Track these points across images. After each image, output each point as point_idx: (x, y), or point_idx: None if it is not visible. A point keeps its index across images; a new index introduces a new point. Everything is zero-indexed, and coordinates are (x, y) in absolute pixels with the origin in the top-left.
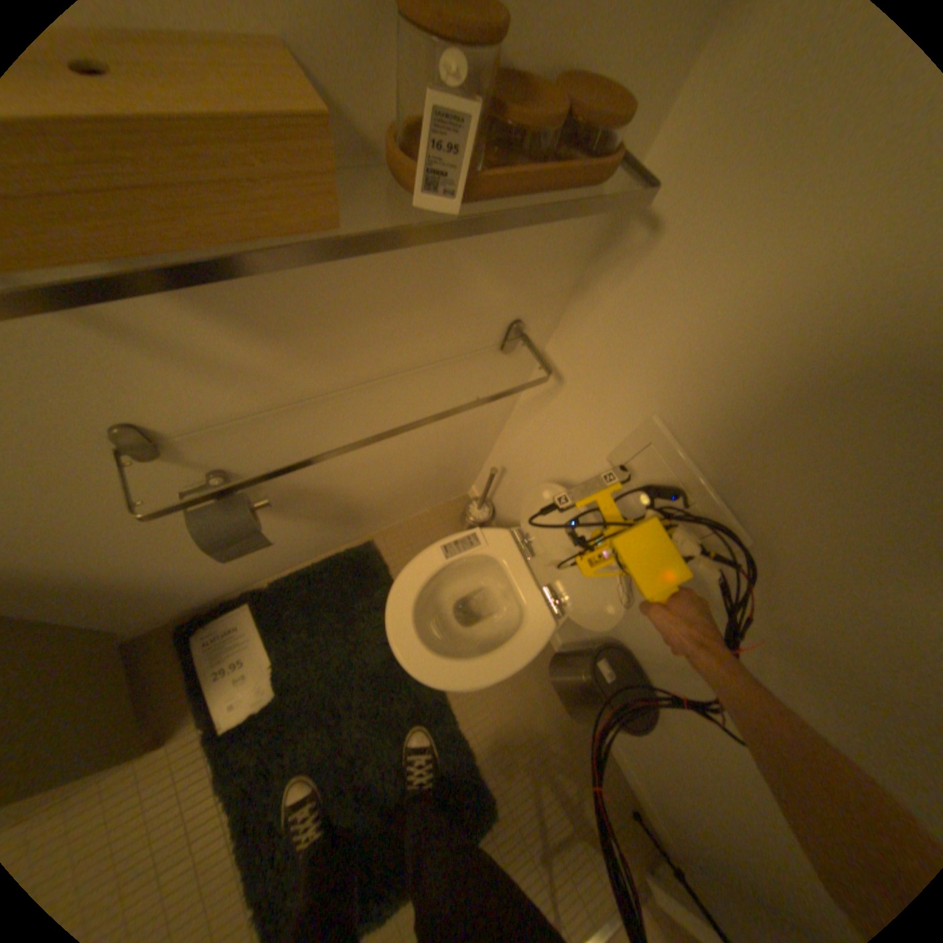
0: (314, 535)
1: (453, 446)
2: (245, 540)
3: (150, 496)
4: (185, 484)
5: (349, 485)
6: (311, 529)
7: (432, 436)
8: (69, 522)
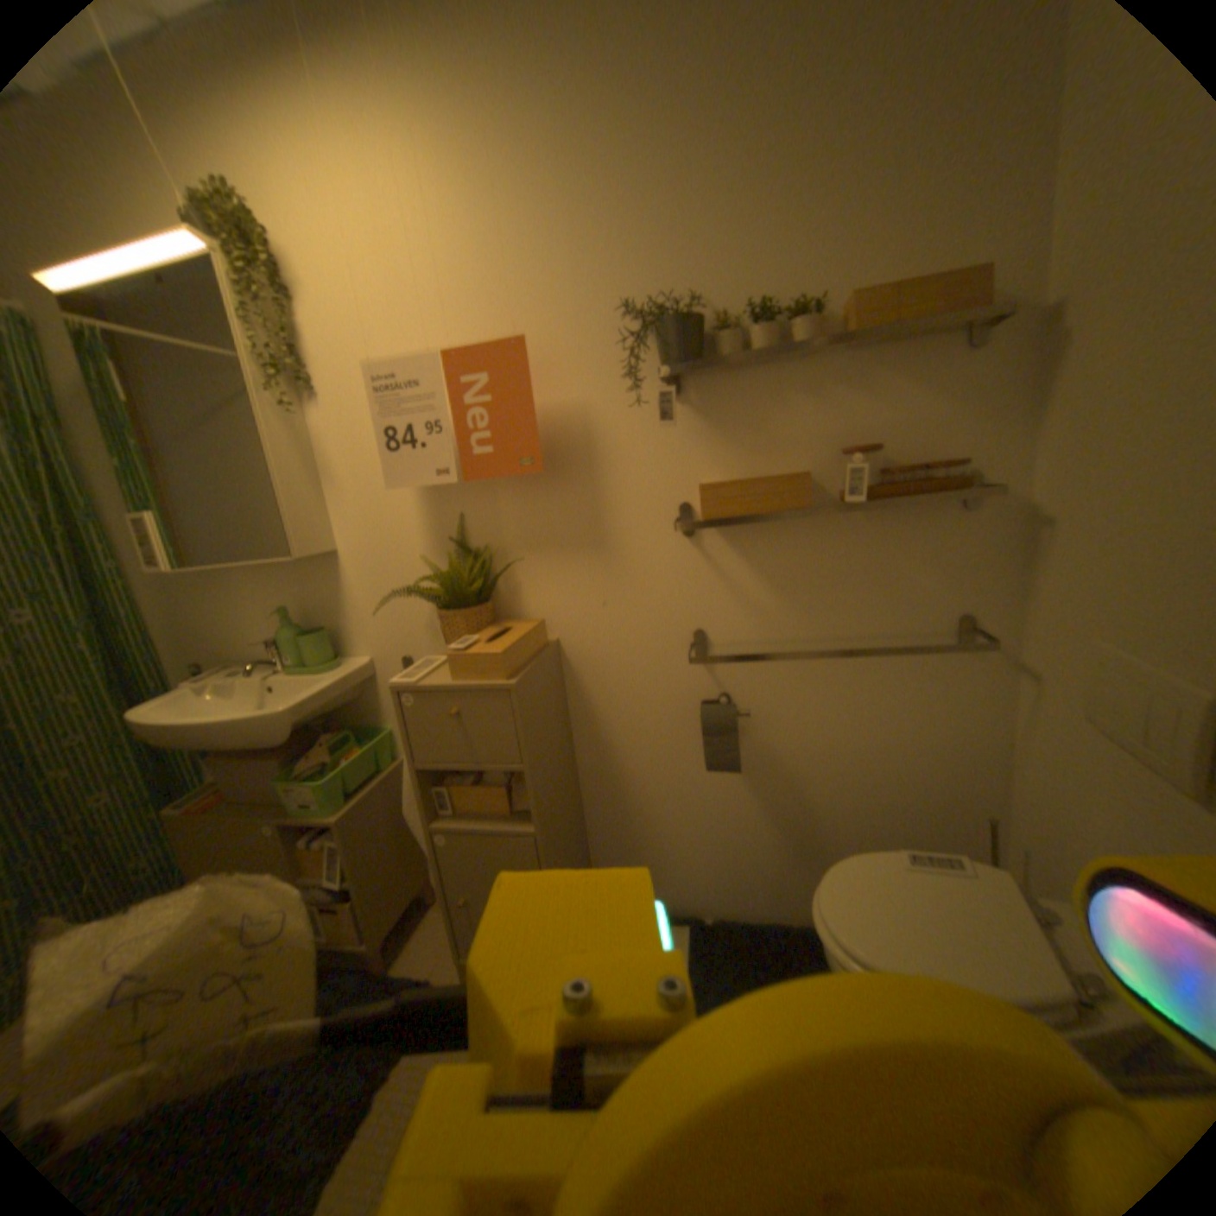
0: (776, 858)
1: (942, 782)
2: (729, 735)
3: (689, 698)
4: (709, 696)
5: (819, 781)
6: (775, 843)
7: (909, 747)
8: (650, 699)
